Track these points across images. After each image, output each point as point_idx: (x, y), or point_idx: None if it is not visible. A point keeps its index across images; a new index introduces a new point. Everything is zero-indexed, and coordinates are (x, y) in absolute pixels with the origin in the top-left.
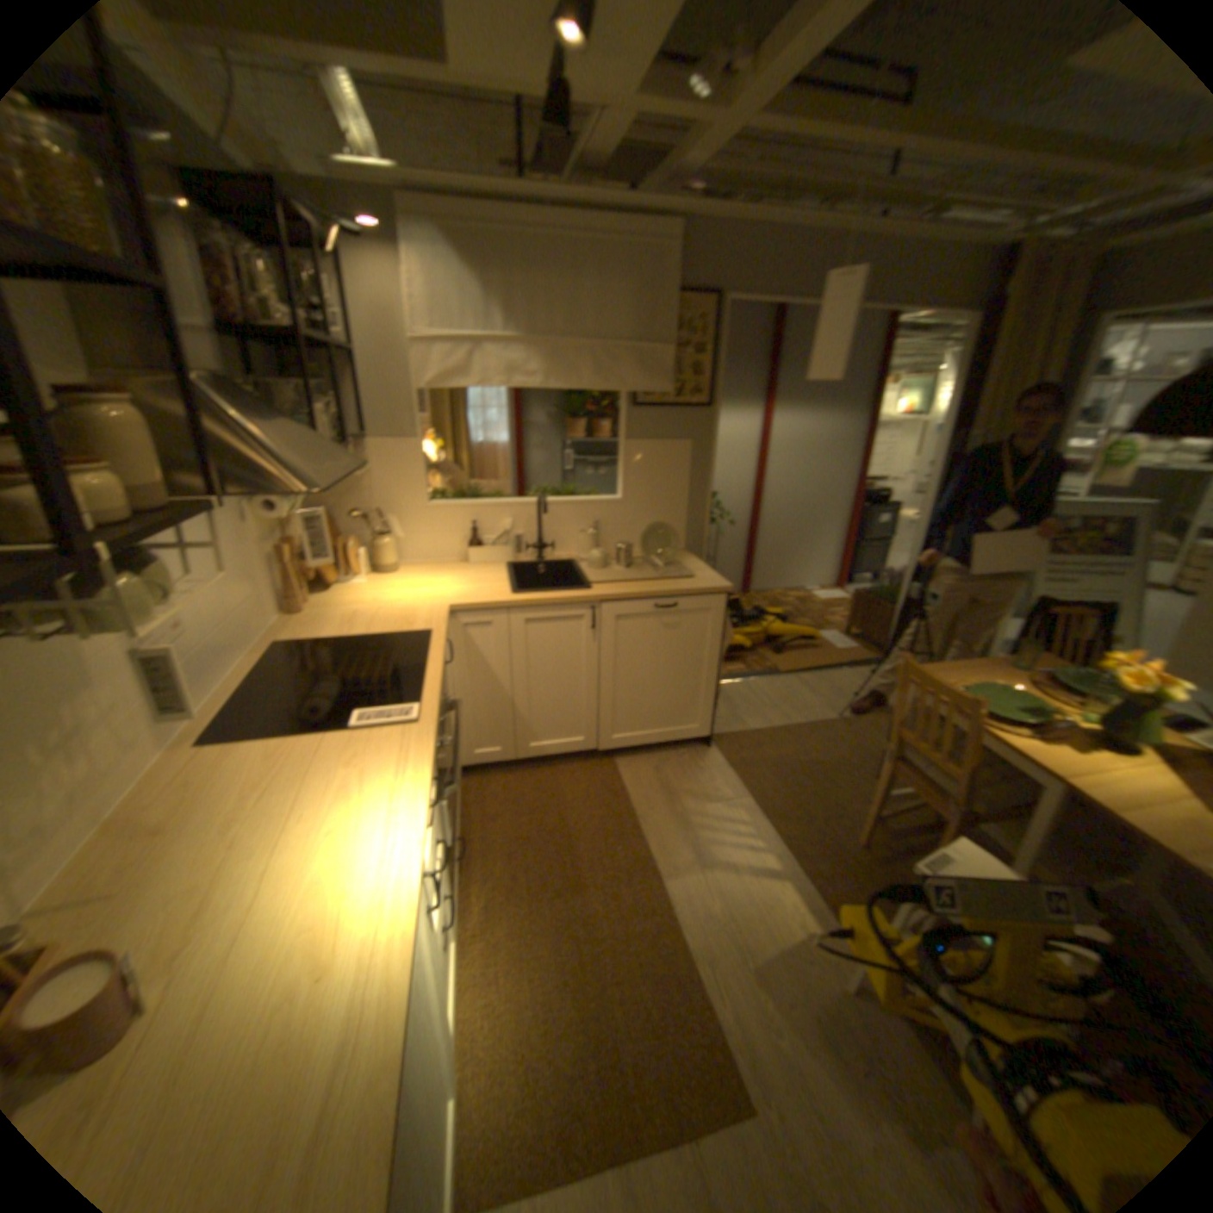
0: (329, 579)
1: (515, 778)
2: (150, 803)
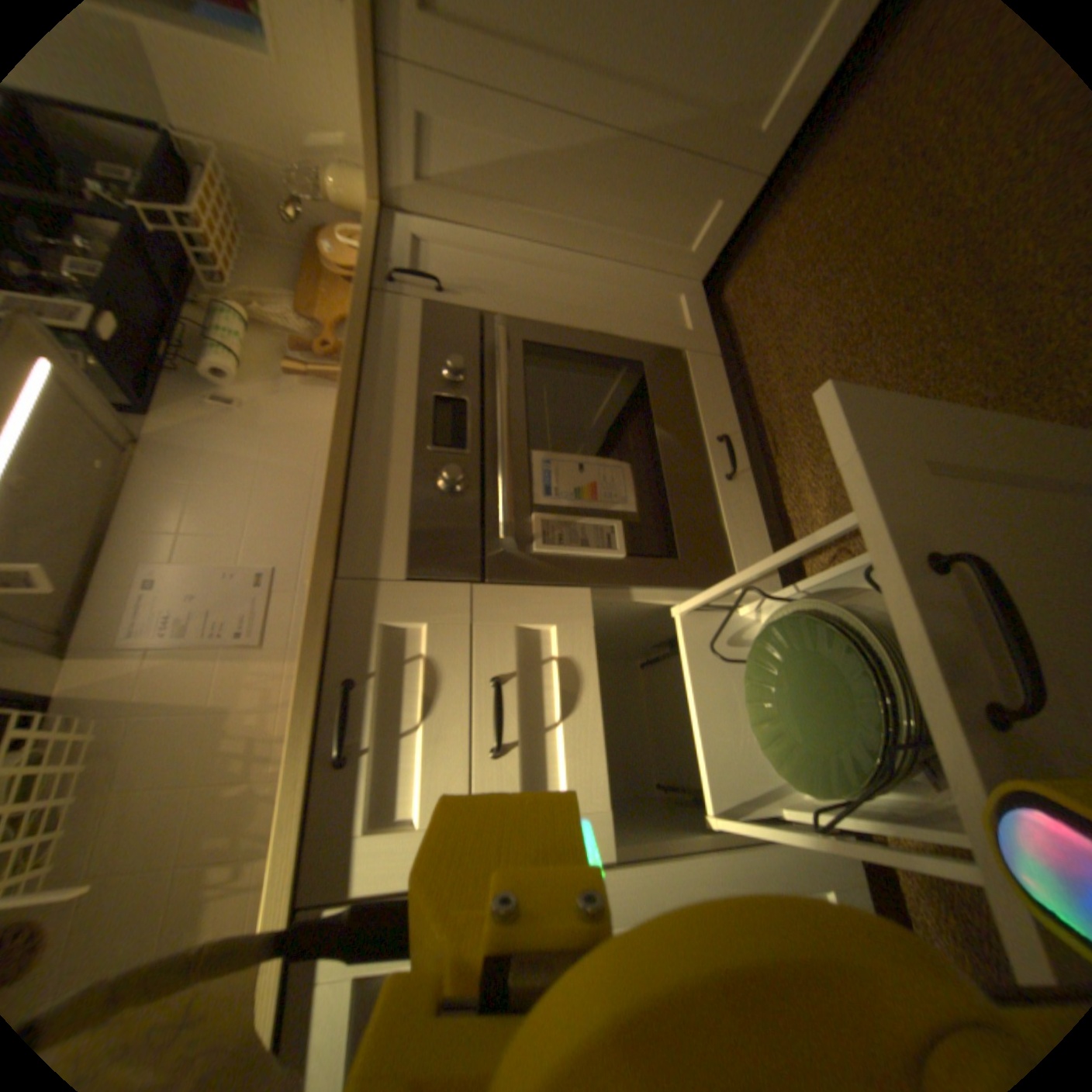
0: None
1: (810, 197)
2: None
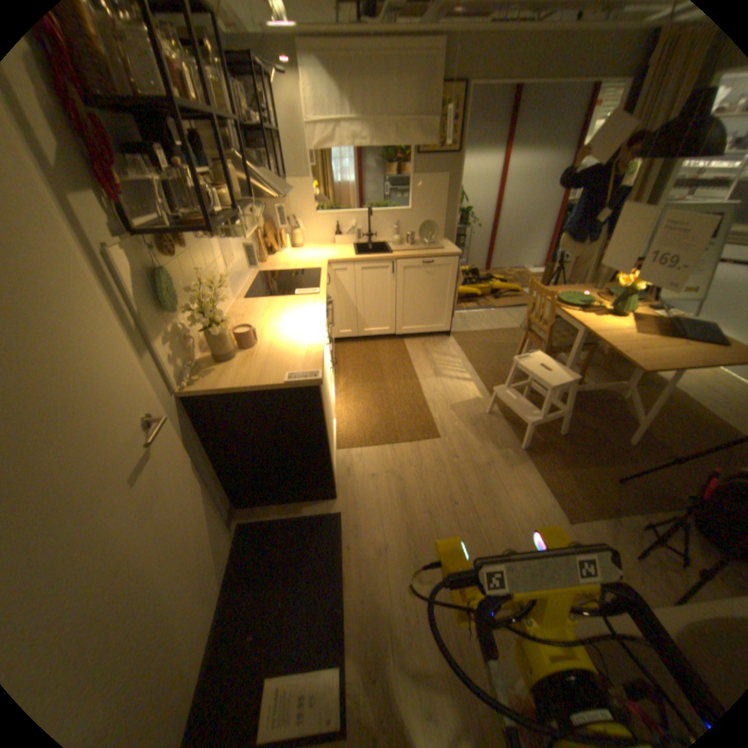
0: (274, 250)
1: (358, 345)
2: (238, 310)
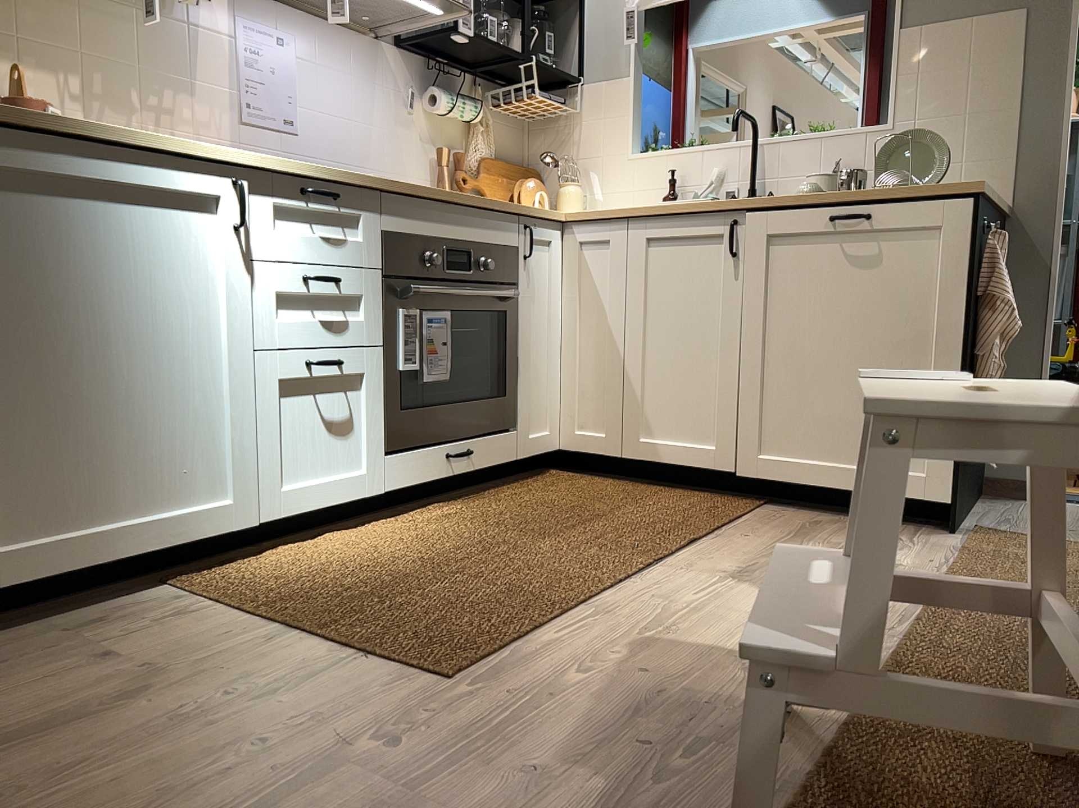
0: None
1: (618, 483)
2: None
